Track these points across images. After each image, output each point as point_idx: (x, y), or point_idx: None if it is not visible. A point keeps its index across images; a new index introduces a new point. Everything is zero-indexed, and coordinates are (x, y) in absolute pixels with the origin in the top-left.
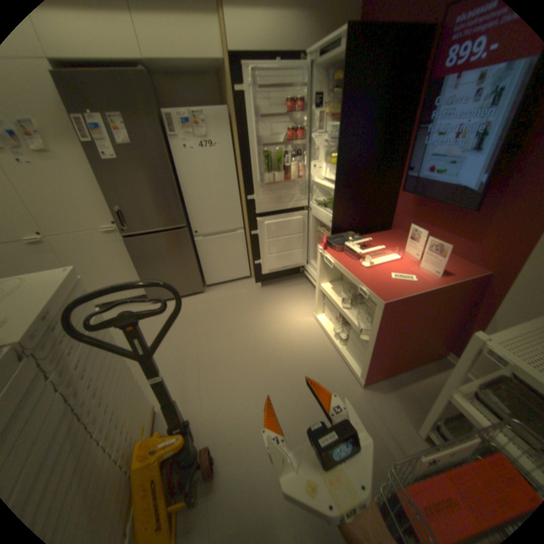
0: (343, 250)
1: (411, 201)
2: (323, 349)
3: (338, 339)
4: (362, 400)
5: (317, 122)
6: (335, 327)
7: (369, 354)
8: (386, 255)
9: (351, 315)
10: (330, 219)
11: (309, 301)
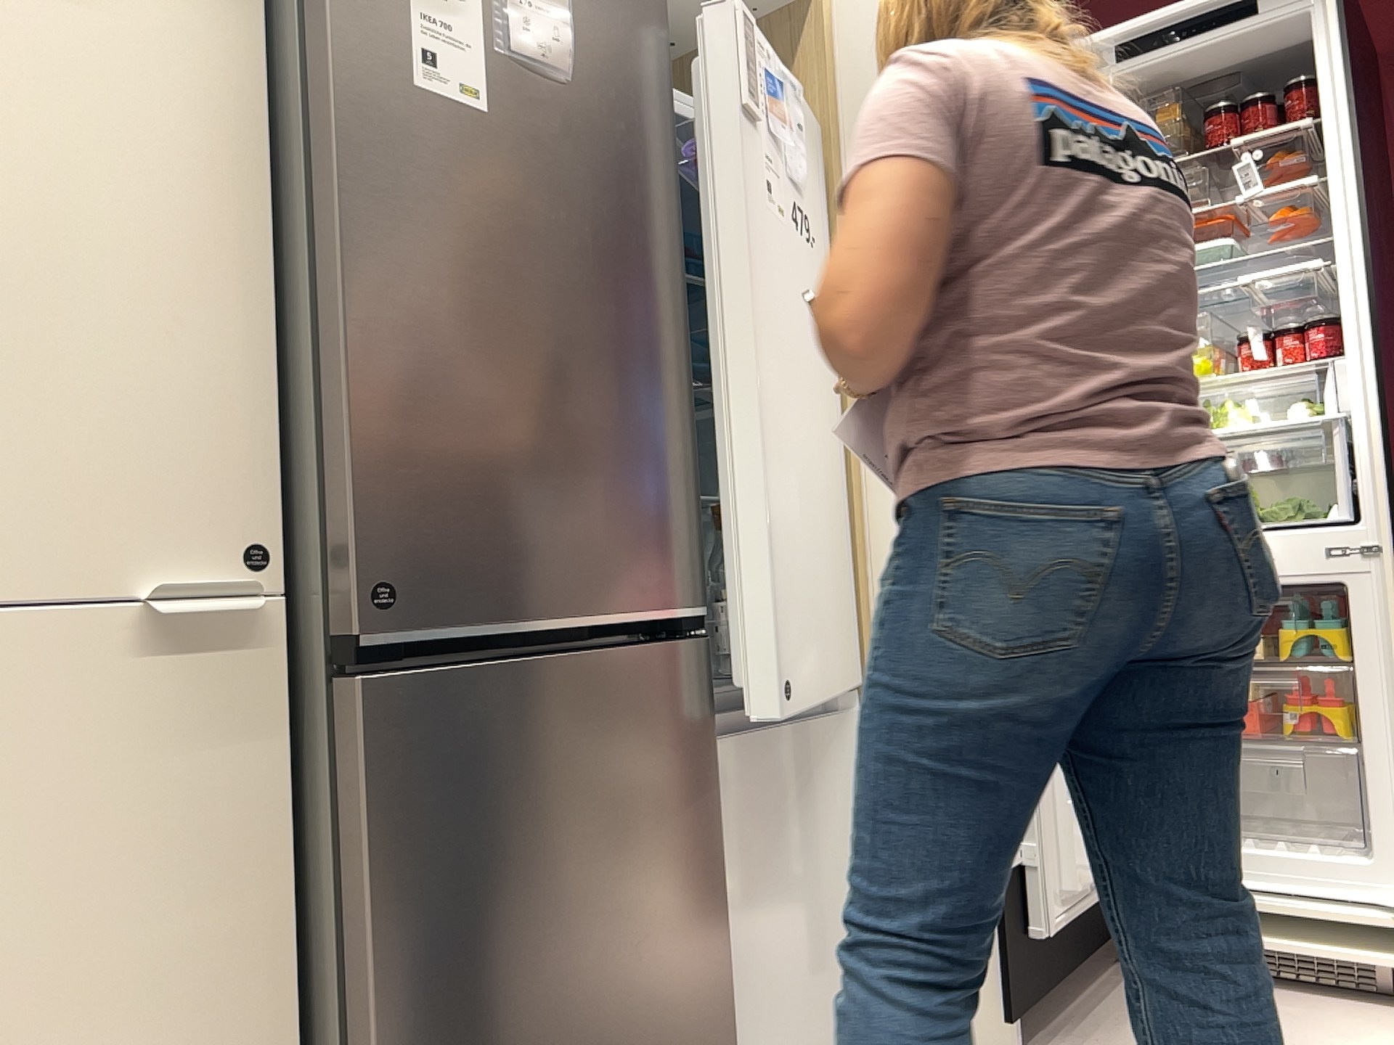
0: None
1: None
2: None
3: None
4: None
5: None
6: None
7: None
8: None
9: None
10: (1323, 540)
11: (1336, 1026)
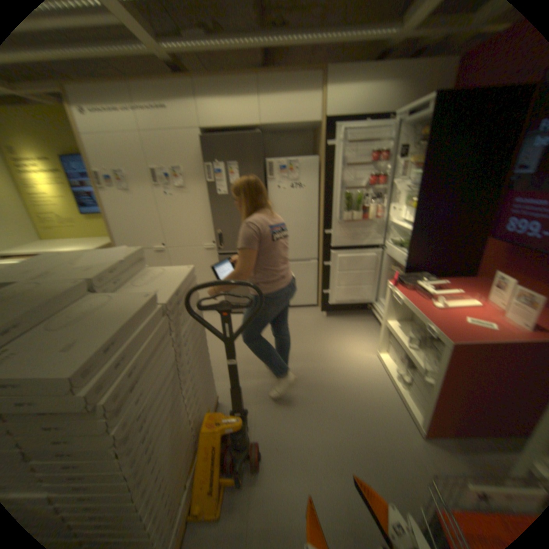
0: (416, 289)
1: (503, 249)
2: (383, 390)
3: (401, 381)
4: (422, 453)
5: (401, 170)
6: (400, 369)
7: (434, 400)
8: (466, 301)
9: (418, 356)
10: (405, 258)
11: (374, 339)
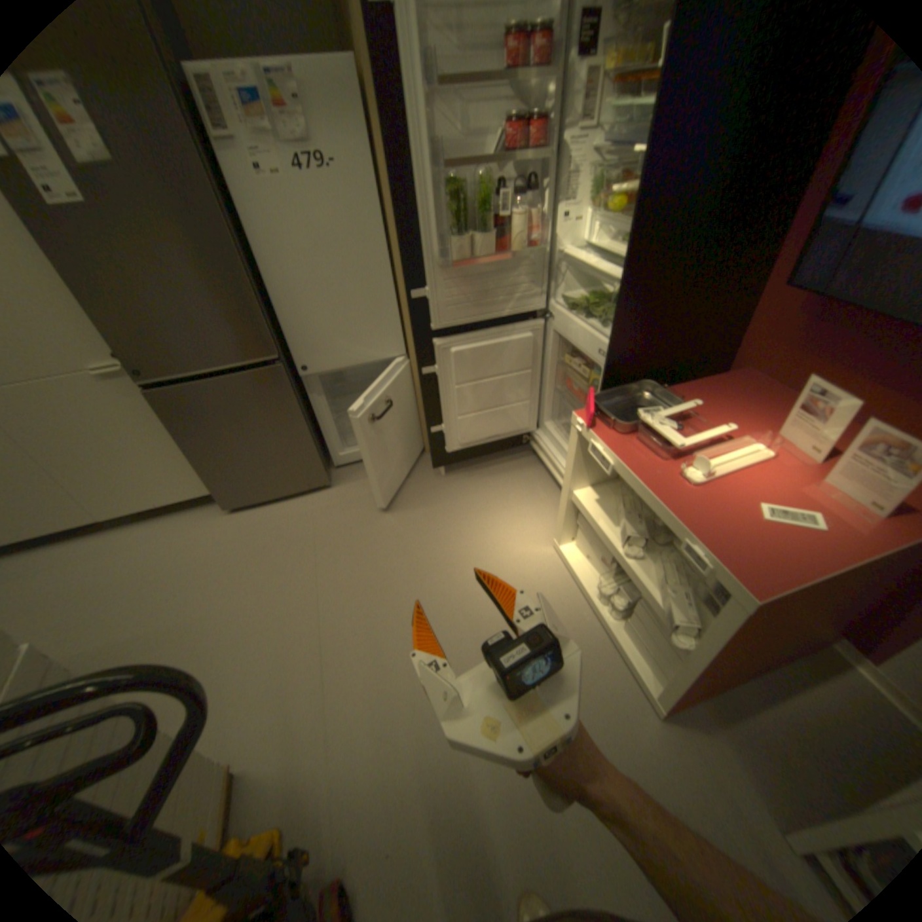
0: (634, 427)
1: (799, 306)
2: (574, 623)
3: (608, 610)
4: (660, 749)
5: (575, 98)
6: (601, 580)
7: (689, 674)
8: (737, 444)
9: (645, 574)
10: (599, 345)
11: (542, 507)
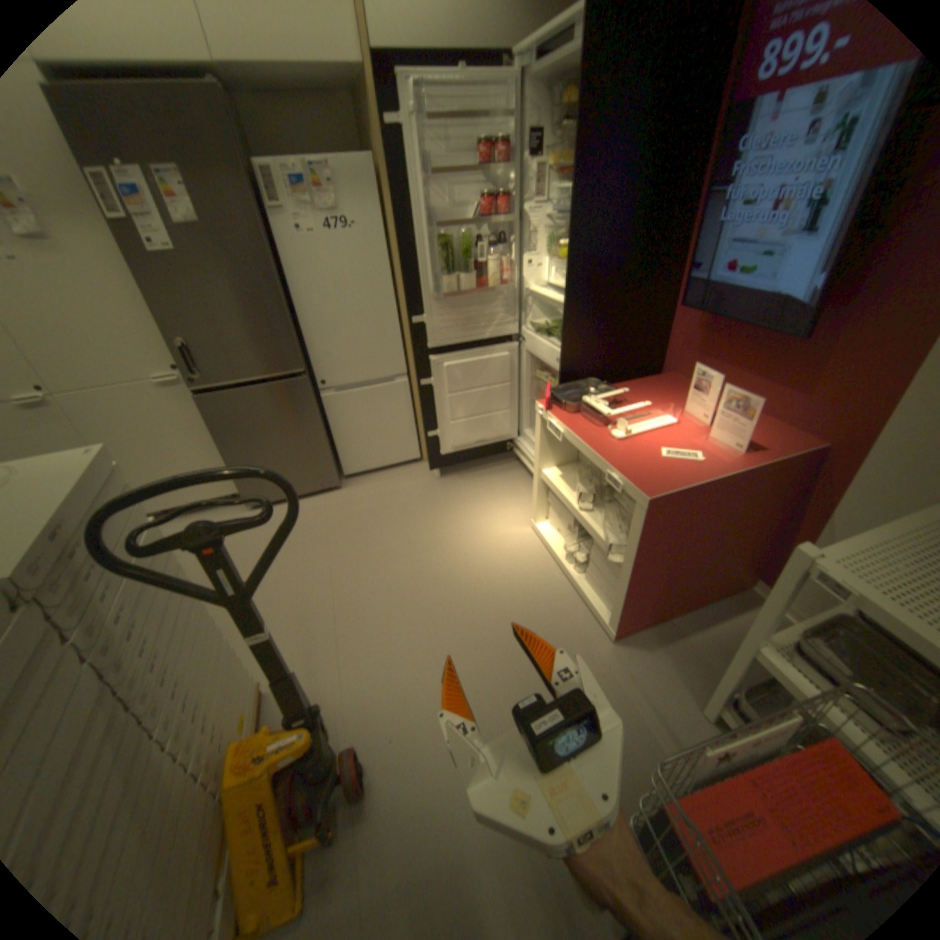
0: (579, 410)
1: (696, 323)
2: (546, 580)
3: (571, 562)
4: (611, 662)
5: (532, 182)
6: (567, 543)
7: (623, 585)
8: (653, 418)
9: (593, 521)
10: (556, 355)
11: (522, 499)
